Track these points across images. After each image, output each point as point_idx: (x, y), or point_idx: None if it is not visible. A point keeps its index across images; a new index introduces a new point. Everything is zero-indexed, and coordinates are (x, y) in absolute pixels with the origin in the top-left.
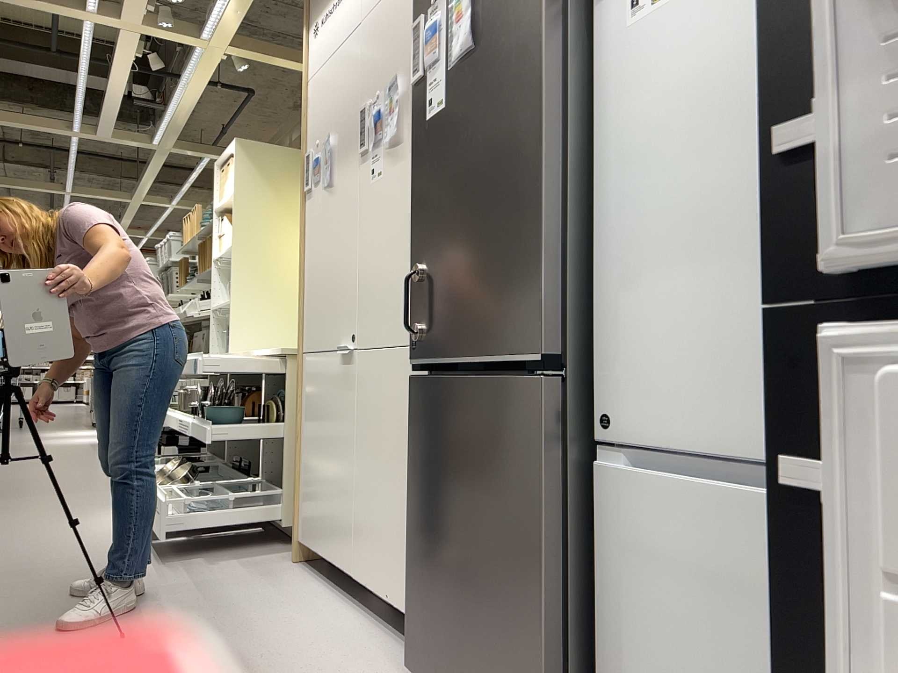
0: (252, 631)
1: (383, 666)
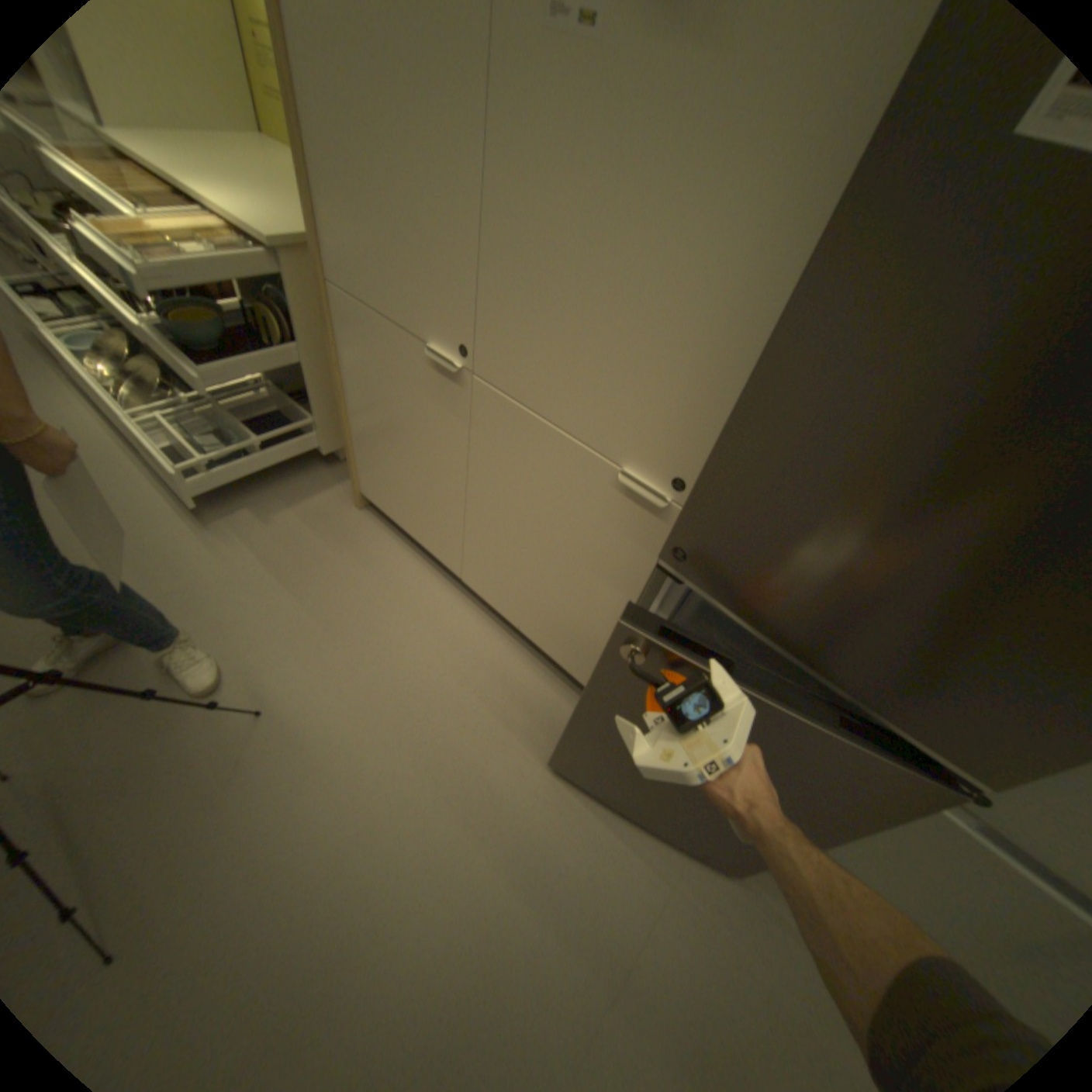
0: (389, 663)
1: (538, 702)
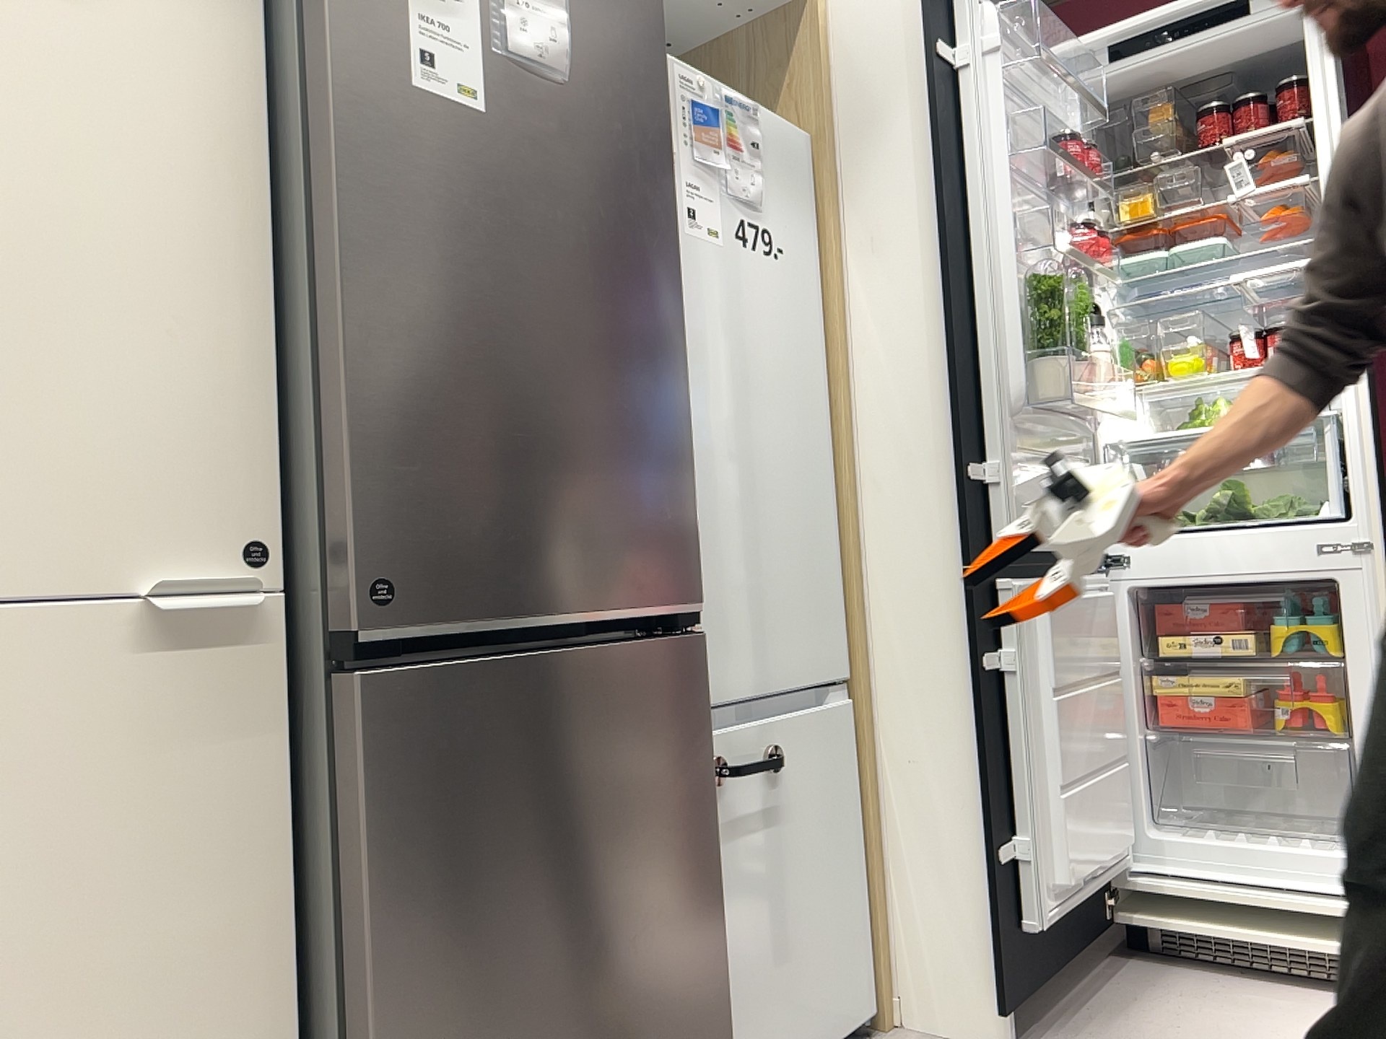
0: None
1: None
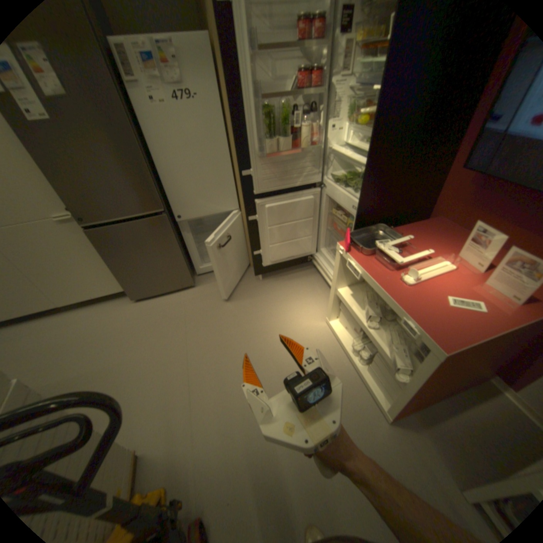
0: (56, 344)
1: (118, 308)
